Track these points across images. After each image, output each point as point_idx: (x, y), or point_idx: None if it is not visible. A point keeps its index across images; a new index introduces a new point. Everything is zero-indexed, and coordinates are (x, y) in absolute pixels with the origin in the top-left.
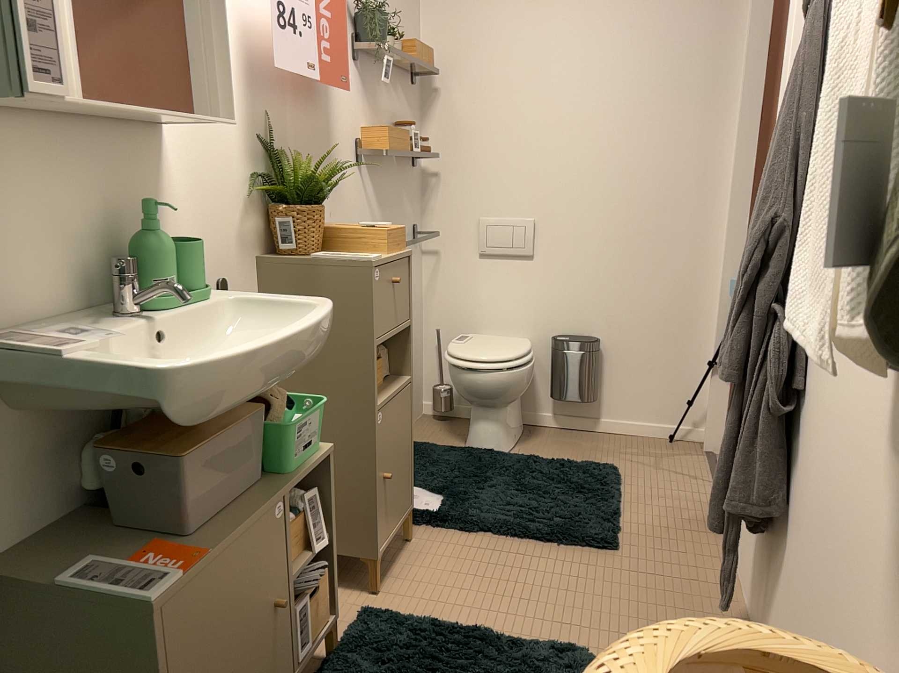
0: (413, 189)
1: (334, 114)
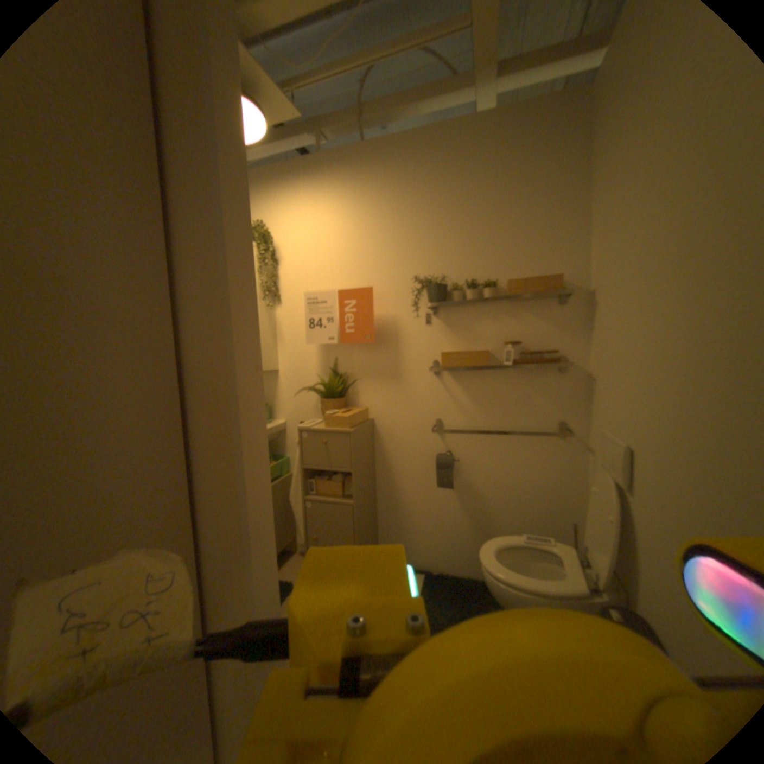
0: (561, 390)
1: (403, 347)
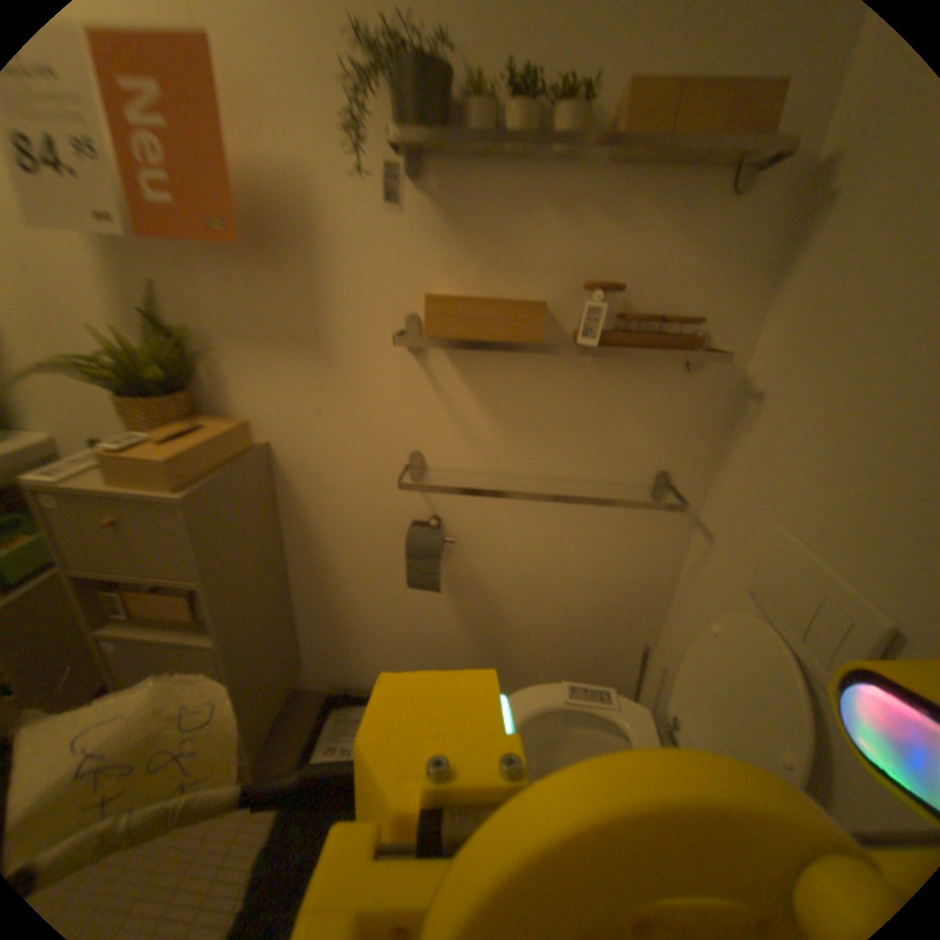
0: (676, 409)
1: (326, 268)
